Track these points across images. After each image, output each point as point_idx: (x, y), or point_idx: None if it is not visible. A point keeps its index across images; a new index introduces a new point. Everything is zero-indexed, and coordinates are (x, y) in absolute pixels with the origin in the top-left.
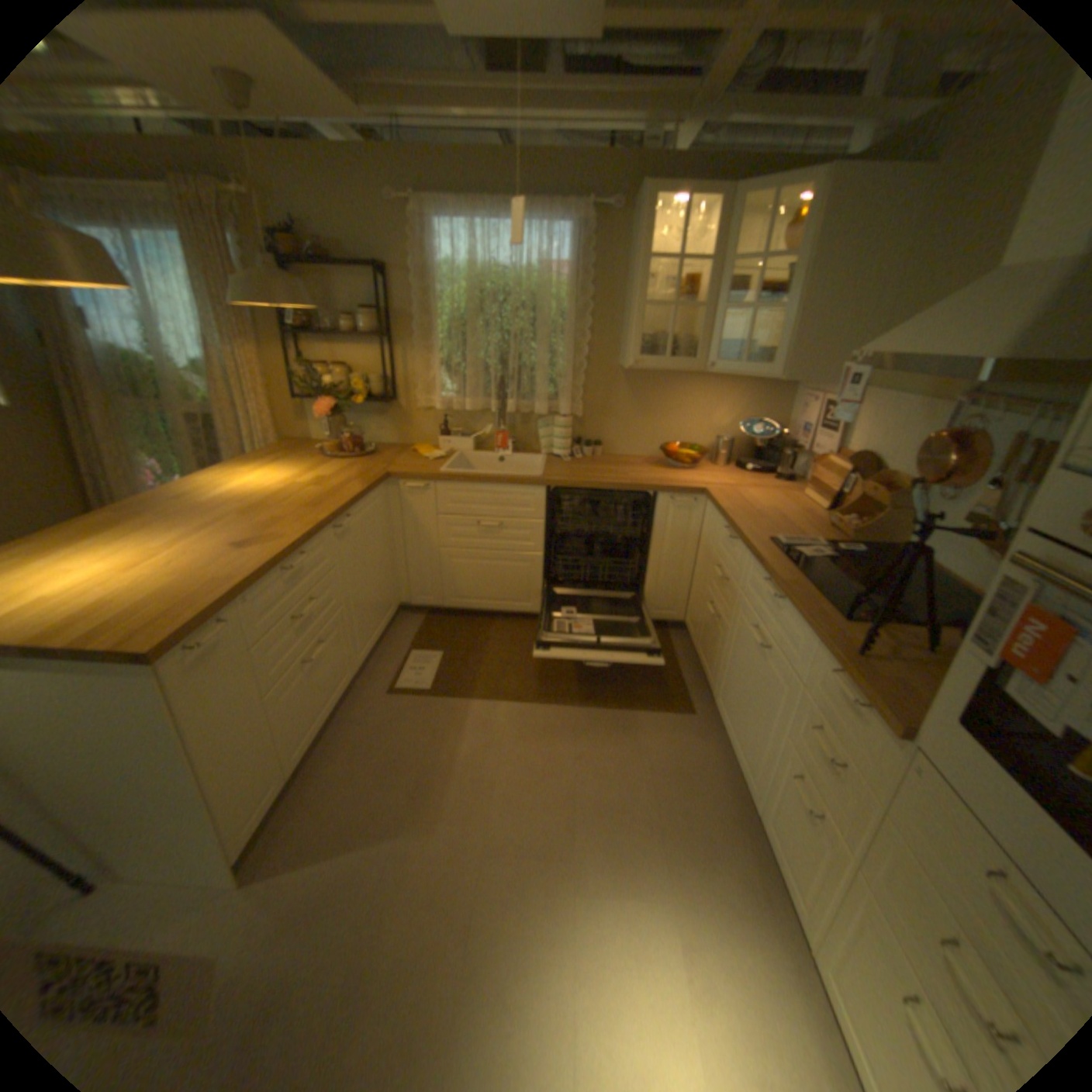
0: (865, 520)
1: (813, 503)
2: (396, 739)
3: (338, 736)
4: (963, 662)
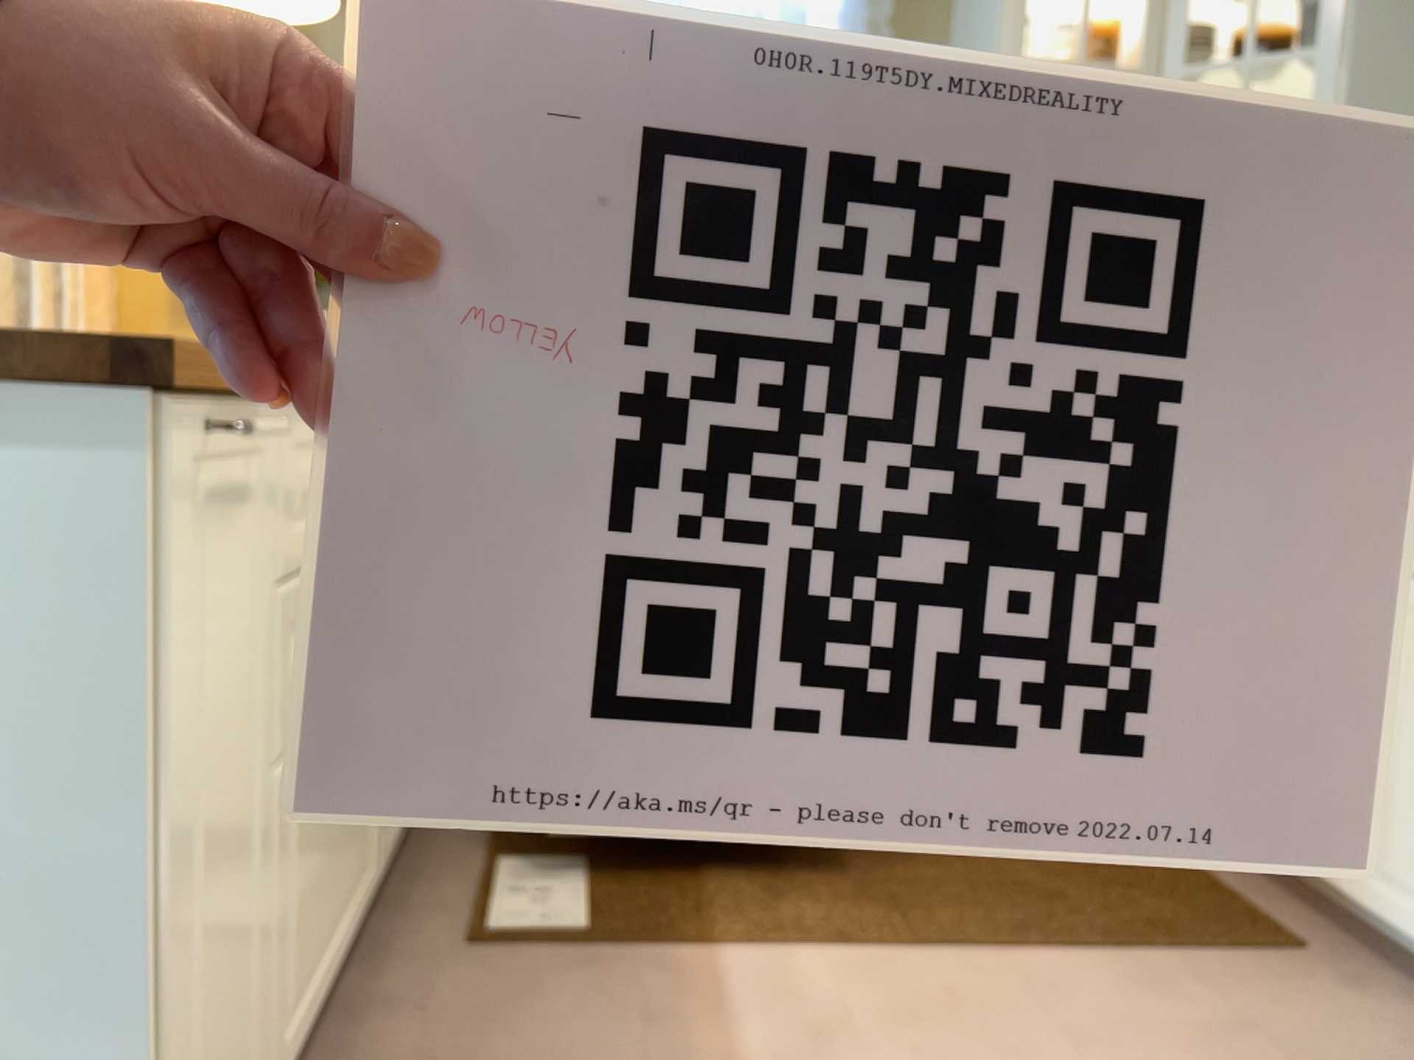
0: None
1: None
2: (537, 1043)
3: (352, 1046)
4: None
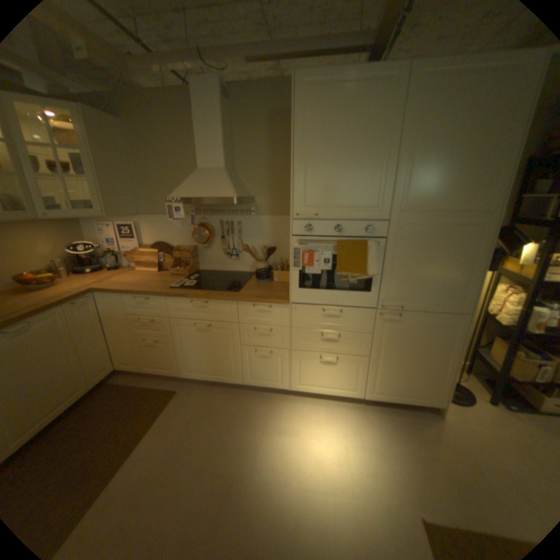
0: (182, 267)
1: (147, 272)
2: None
3: None
4: (292, 274)
